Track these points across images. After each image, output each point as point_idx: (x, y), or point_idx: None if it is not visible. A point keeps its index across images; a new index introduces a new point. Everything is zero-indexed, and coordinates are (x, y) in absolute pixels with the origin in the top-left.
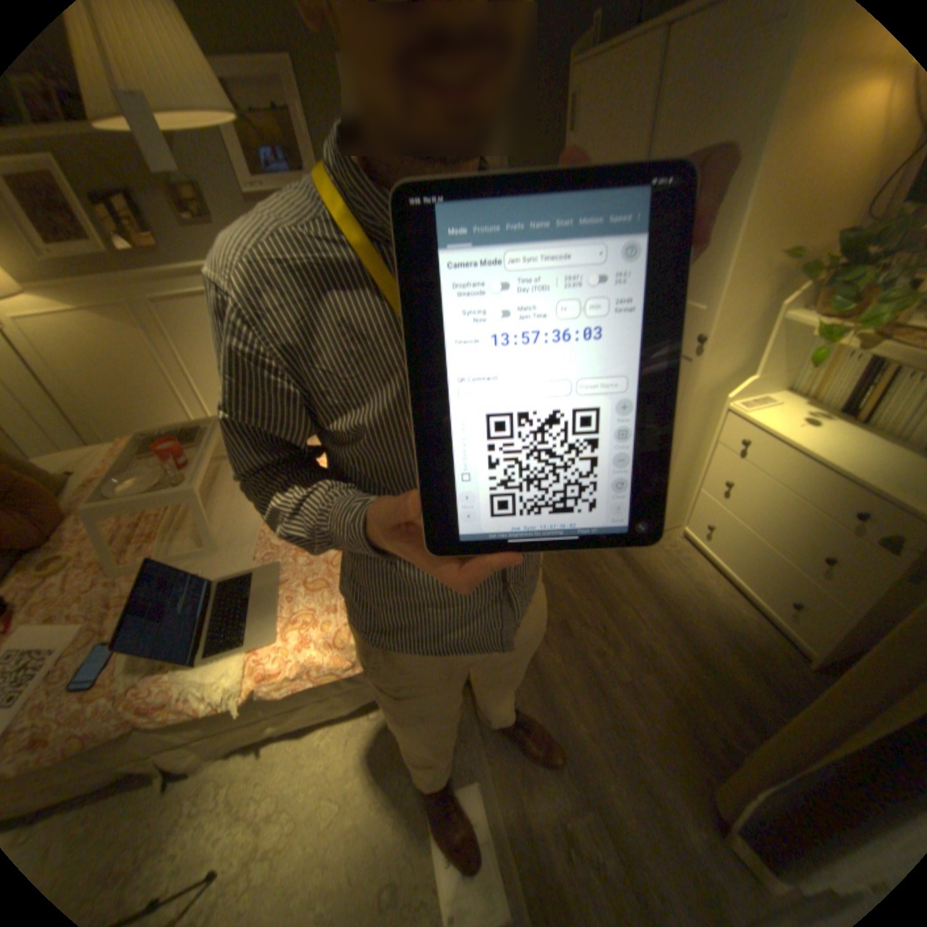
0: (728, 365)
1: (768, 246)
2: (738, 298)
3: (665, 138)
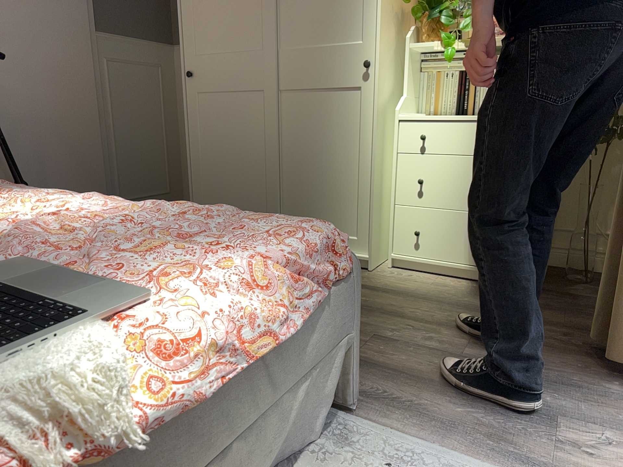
0: (386, 87)
1: None
2: (384, 28)
3: None
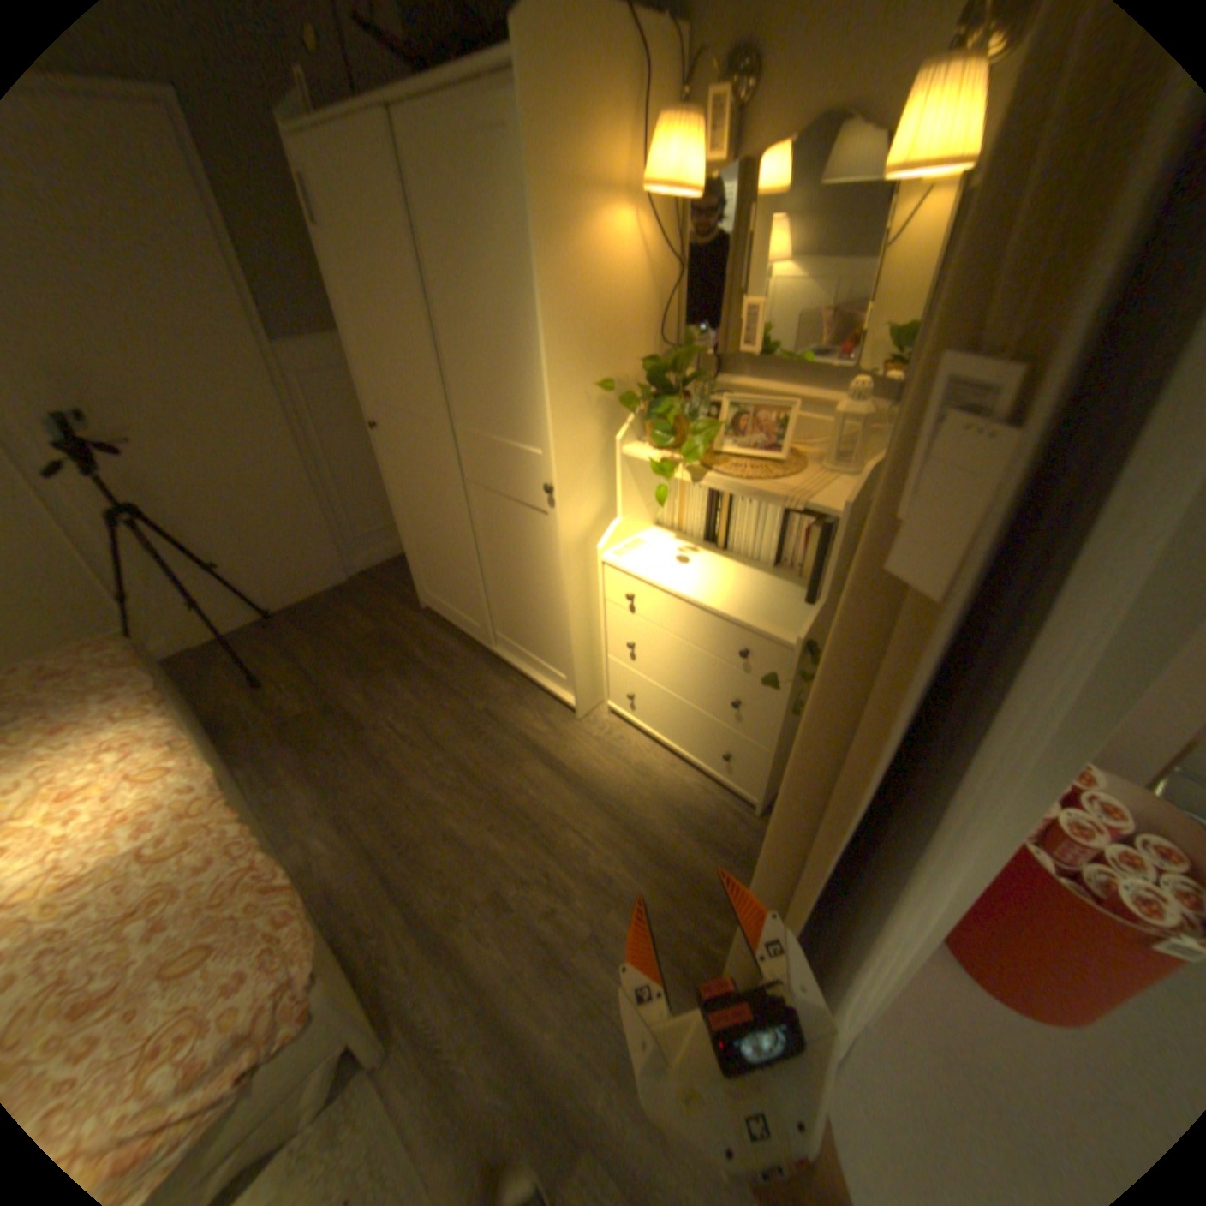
0: (588, 513)
1: (580, 380)
2: (571, 440)
3: (433, 249)
